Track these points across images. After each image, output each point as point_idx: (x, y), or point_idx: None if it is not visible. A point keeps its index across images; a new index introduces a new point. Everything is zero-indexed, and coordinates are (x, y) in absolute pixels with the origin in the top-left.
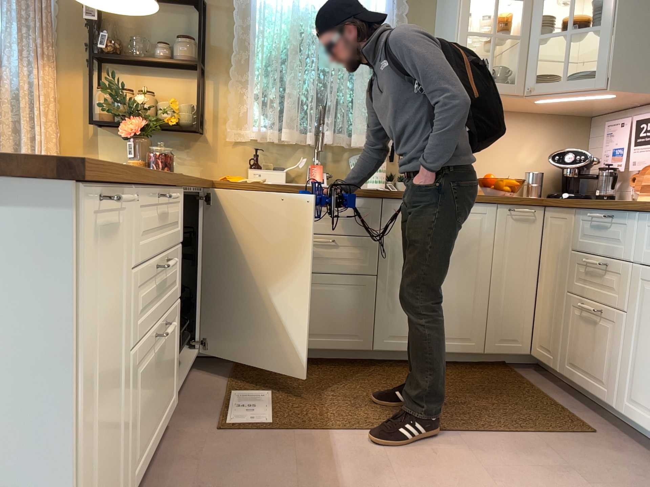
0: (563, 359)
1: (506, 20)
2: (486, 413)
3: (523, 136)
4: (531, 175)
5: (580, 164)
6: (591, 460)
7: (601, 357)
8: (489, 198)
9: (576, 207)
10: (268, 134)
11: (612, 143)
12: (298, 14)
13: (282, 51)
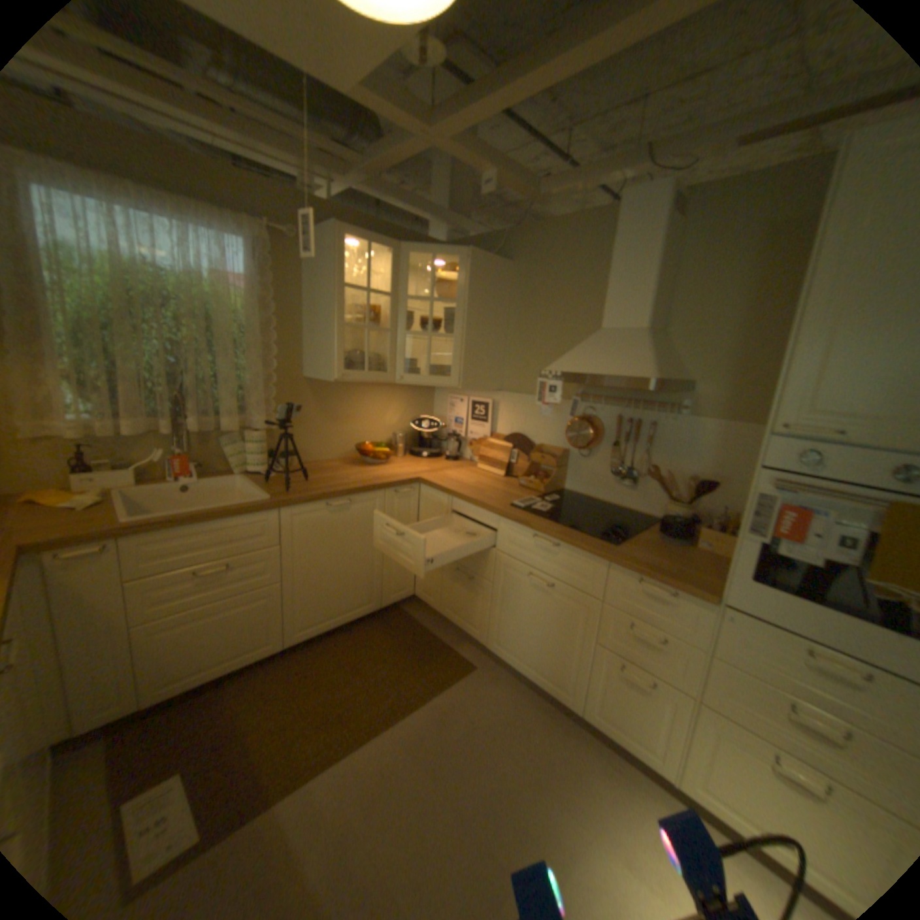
0: (442, 604)
1: (371, 307)
2: (401, 683)
3: (386, 402)
4: (396, 438)
5: (432, 430)
6: (482, 703)
7: (473, 609)
8: (377, 486)
9: (448, 495)
10: (93, 429)
11: (452, 413)
12: (115, 270)
13: (95, 316)
